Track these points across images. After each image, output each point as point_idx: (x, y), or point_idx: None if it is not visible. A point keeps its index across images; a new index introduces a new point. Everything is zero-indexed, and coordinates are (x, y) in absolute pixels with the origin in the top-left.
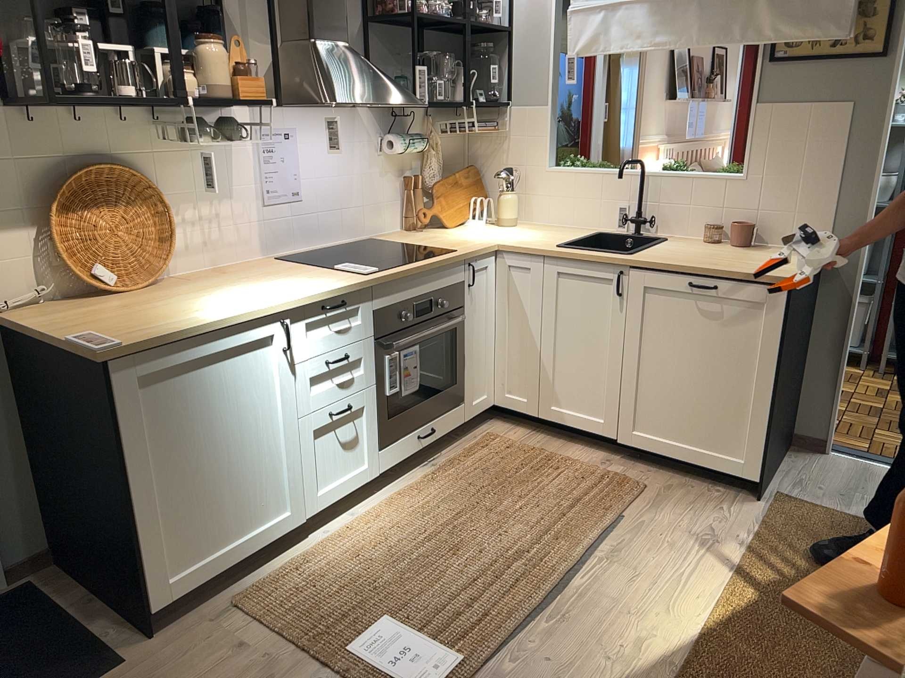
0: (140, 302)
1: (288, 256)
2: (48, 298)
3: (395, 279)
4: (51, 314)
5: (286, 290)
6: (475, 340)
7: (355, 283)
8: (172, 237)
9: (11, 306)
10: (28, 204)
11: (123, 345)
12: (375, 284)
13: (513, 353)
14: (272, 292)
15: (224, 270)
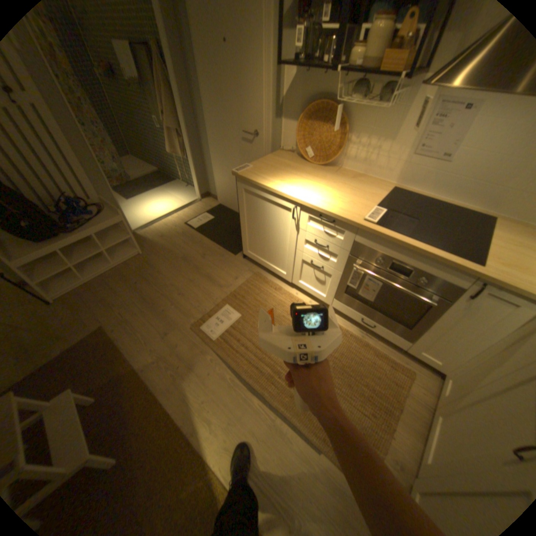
0: (297, 168)
1: (414, 191)
2: (296, 152)
3: (380, 236)
4: (280, 157)
5: (322, 196)
6: (453, 330)
7: (343, 217)
8: (342, 147)
9: (284, 149)
10: (301, 110)
11: (239, 174)
12: (360, 228)
13: (475, 370)
14: (317, 193)
15: (362, 176)
